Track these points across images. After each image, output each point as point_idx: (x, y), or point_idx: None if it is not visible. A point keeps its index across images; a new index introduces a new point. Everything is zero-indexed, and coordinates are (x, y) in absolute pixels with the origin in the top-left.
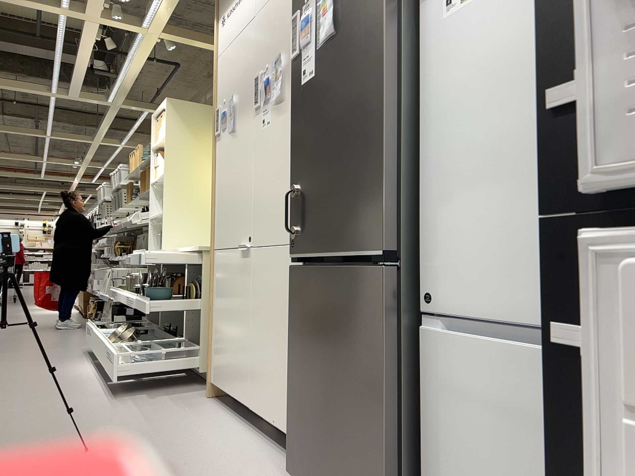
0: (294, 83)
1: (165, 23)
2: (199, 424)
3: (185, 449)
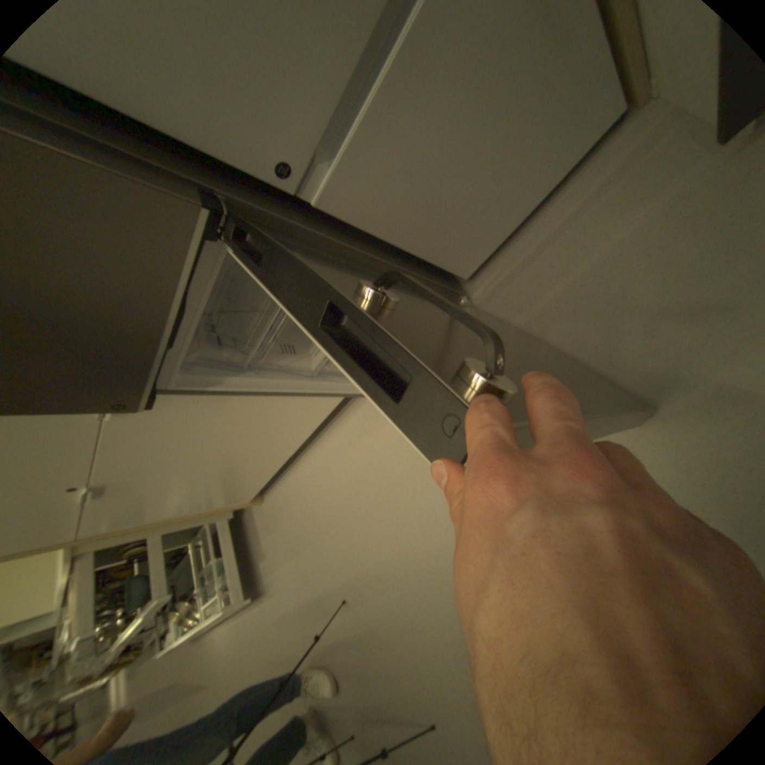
0: None
1: None
2: (301, 500)
3: (336, 506)
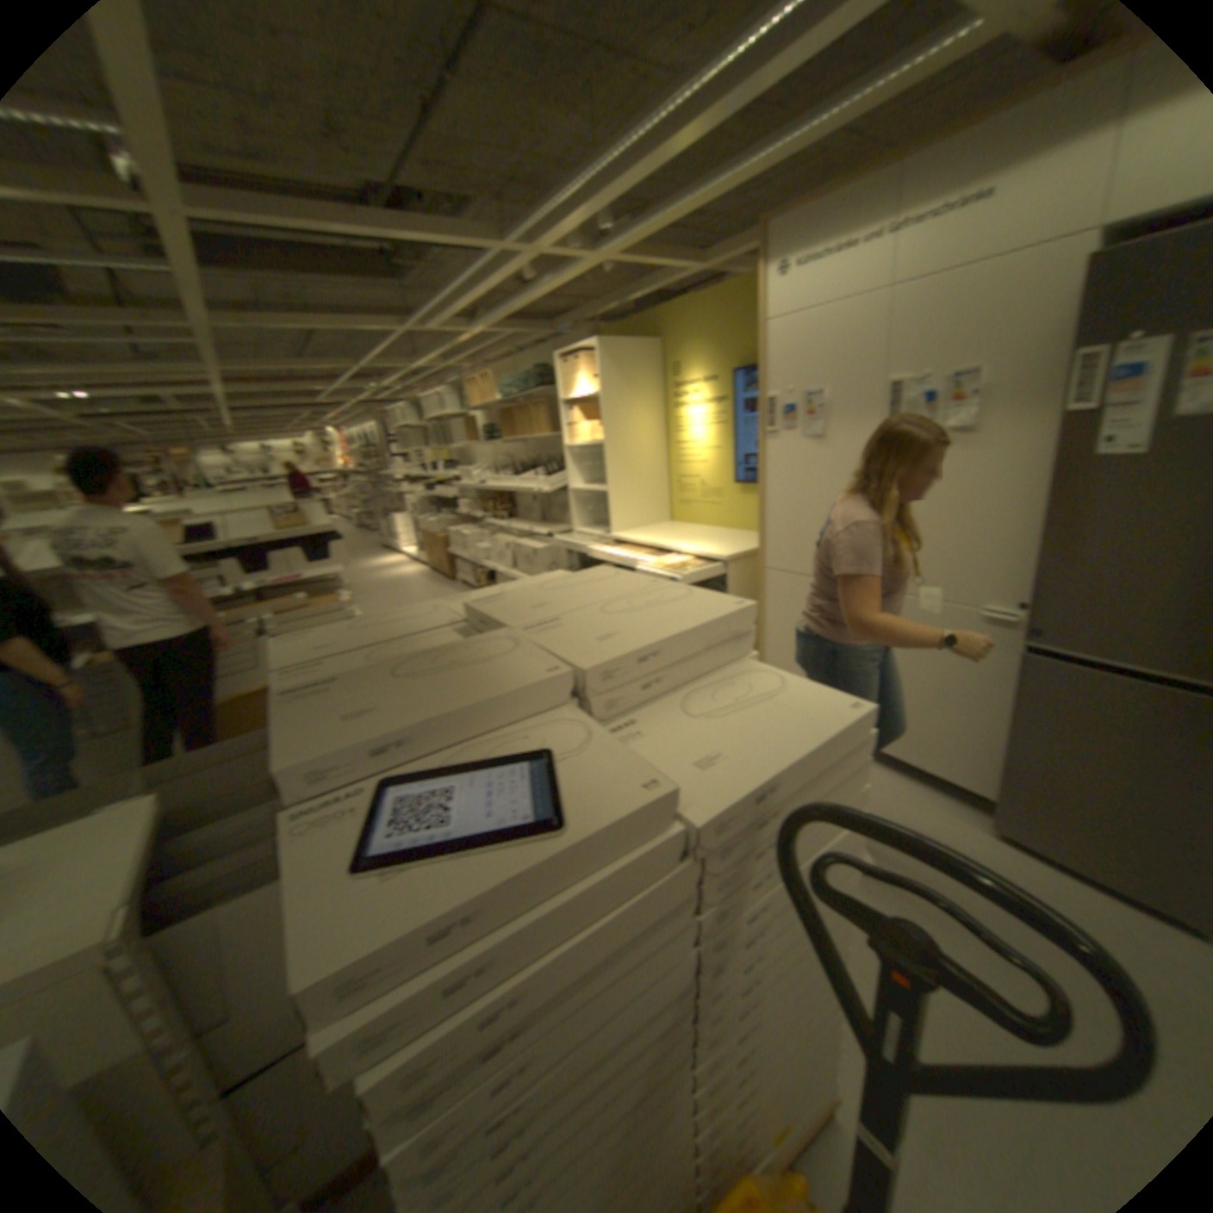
0: (1071, 444)
1: (636, 245)
2: None
3: None
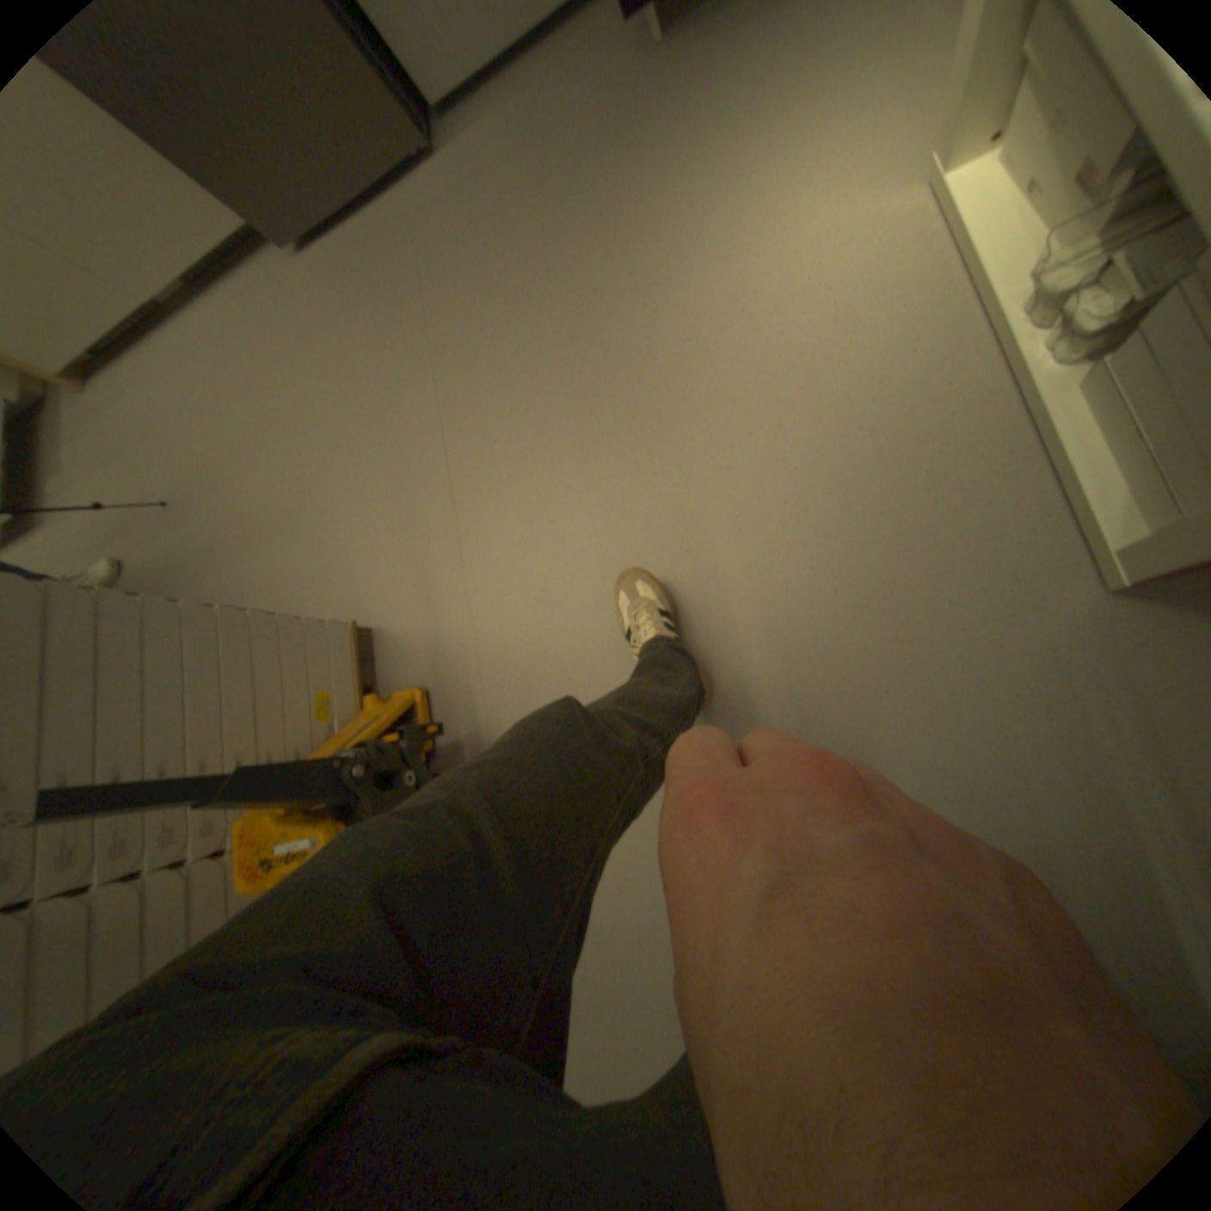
0: None
1: None
2: (146, 385)
3: (194, 386)
